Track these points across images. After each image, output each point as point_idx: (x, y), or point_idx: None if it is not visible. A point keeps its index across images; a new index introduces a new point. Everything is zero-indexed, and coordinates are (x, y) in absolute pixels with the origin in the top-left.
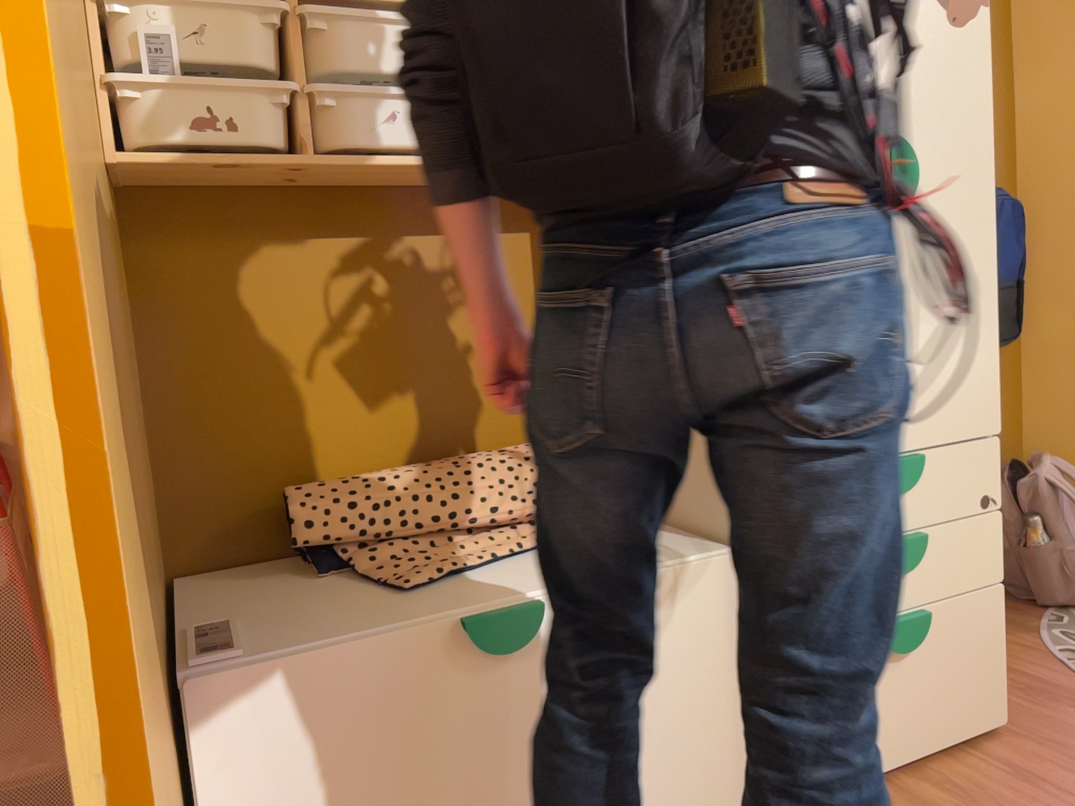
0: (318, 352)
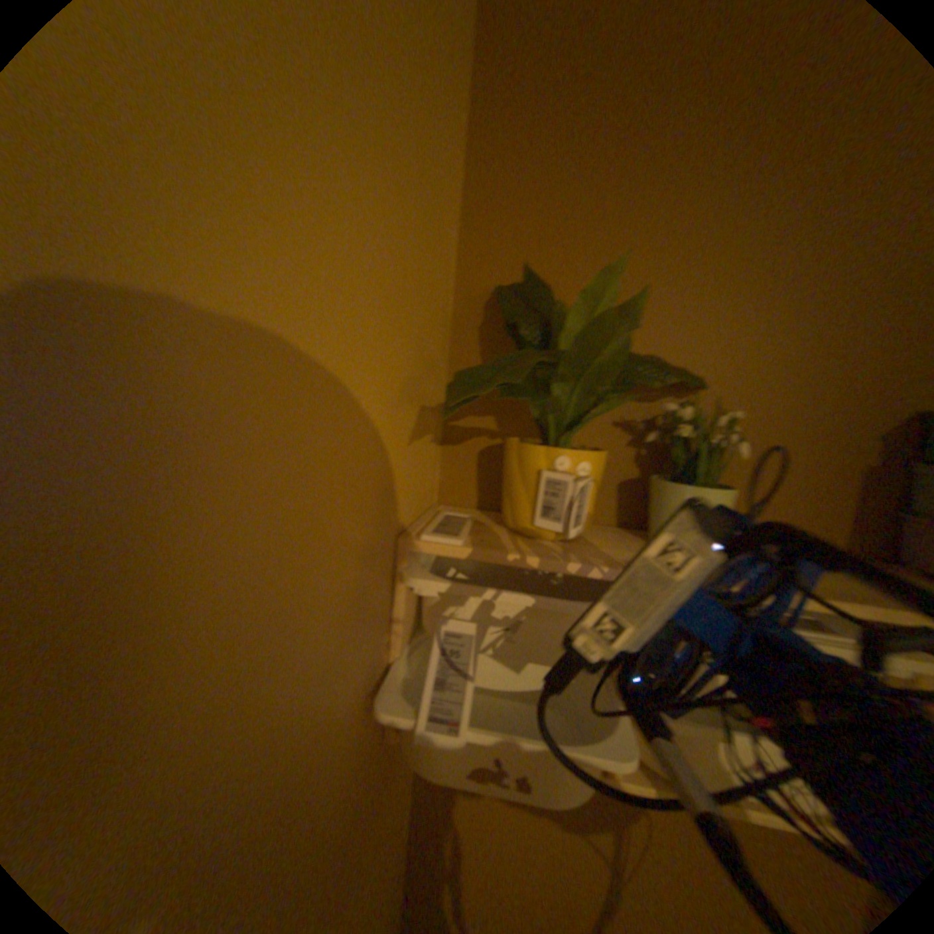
0: (579, 844)
